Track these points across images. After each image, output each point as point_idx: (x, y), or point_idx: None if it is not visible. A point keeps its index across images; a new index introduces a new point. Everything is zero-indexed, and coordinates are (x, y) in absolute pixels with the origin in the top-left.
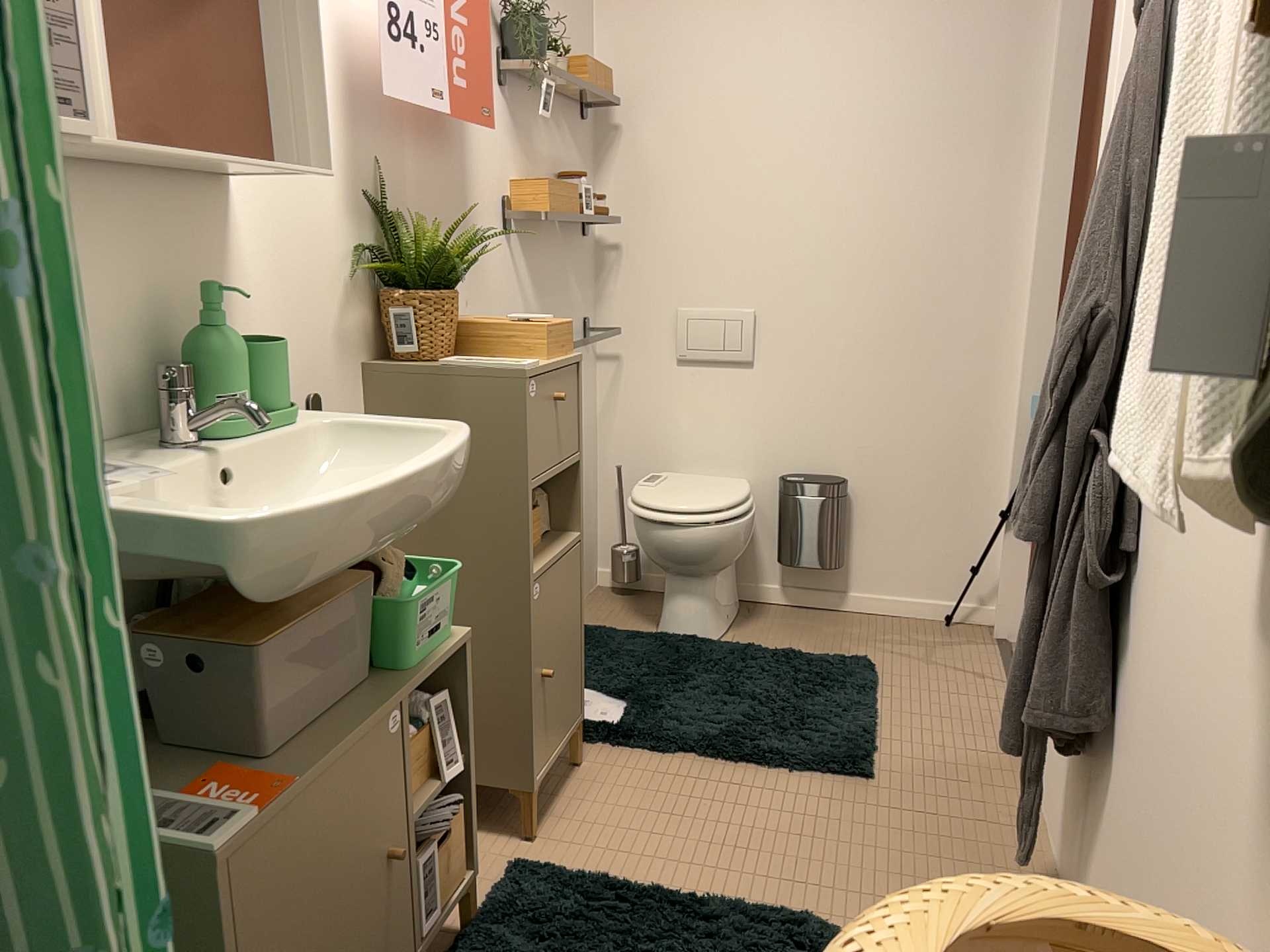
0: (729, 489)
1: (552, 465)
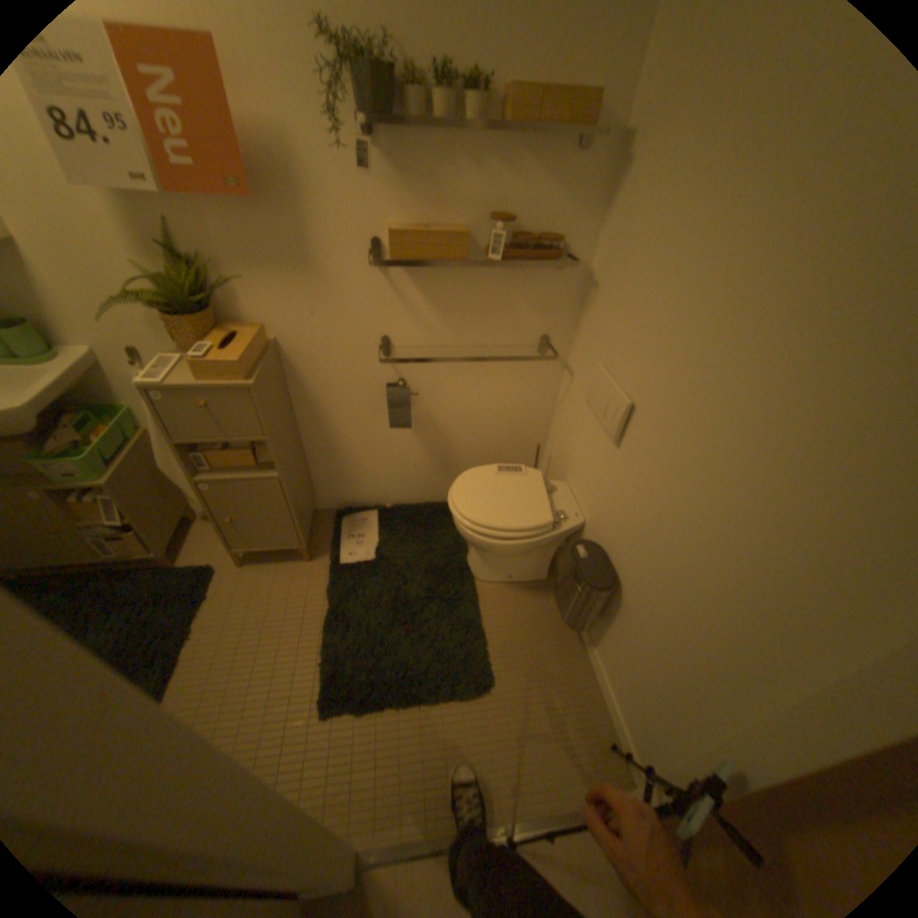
0: (523, 514)
1: (204, 436)
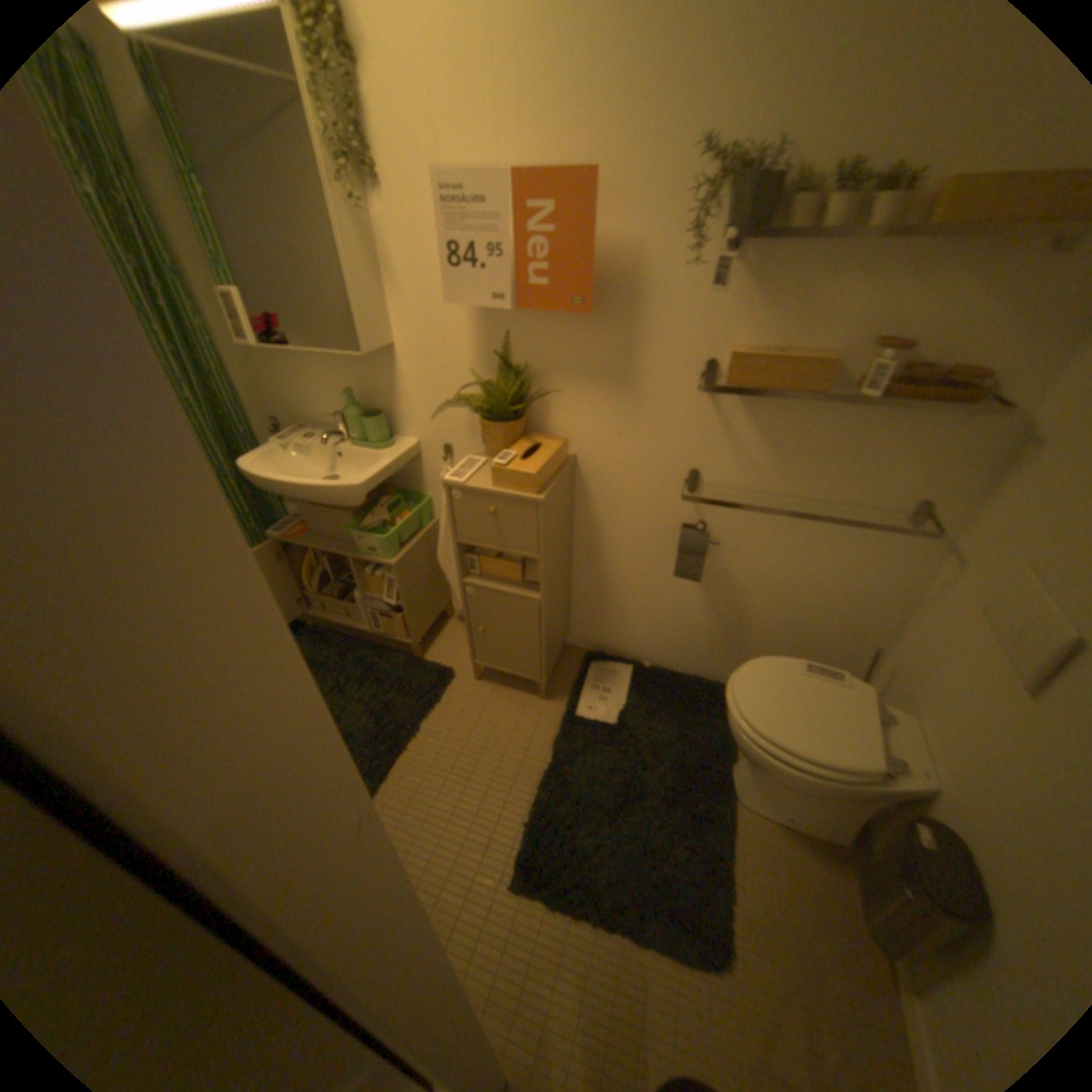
0: (835, 742)
1: (484, 542)
